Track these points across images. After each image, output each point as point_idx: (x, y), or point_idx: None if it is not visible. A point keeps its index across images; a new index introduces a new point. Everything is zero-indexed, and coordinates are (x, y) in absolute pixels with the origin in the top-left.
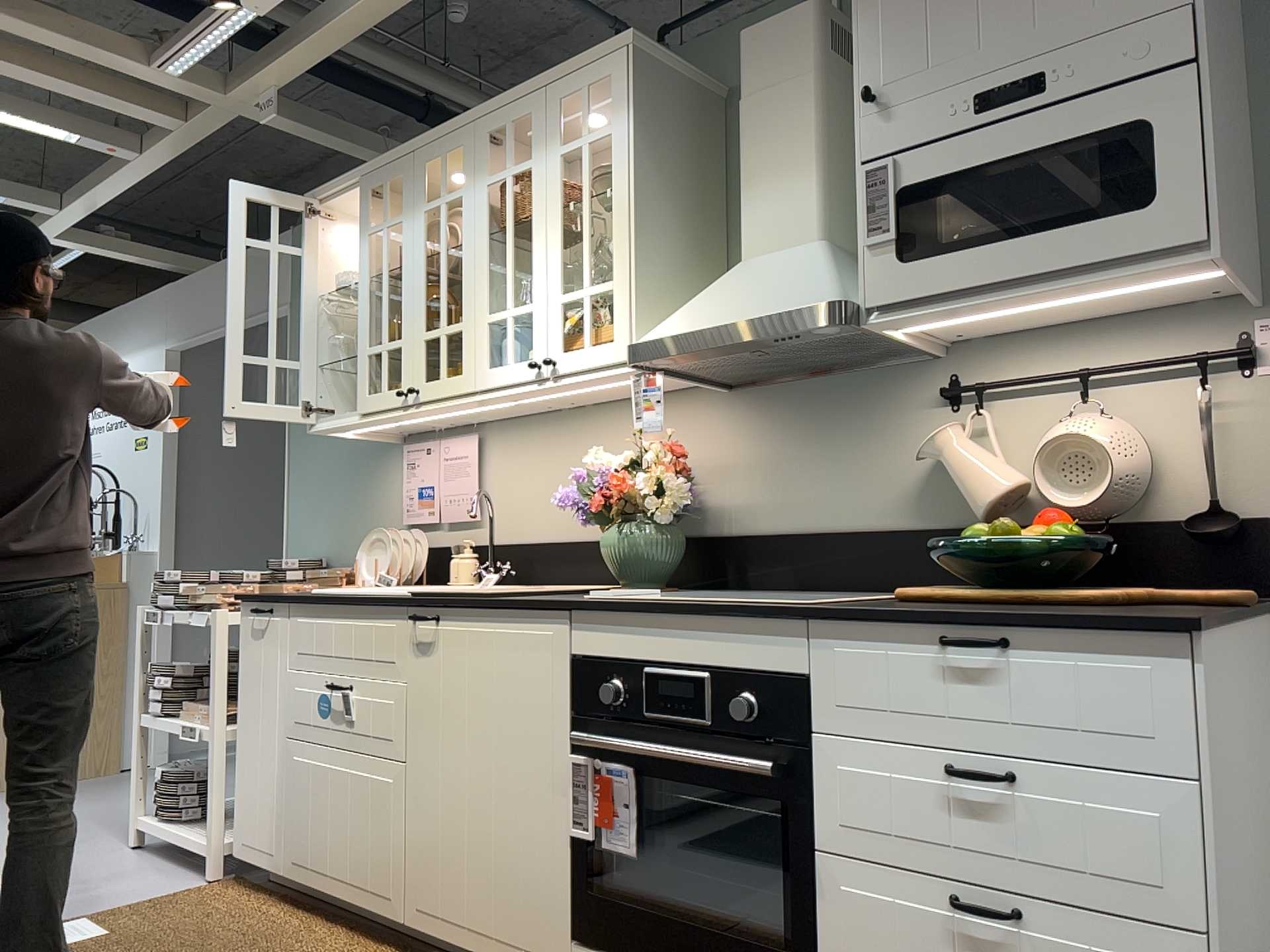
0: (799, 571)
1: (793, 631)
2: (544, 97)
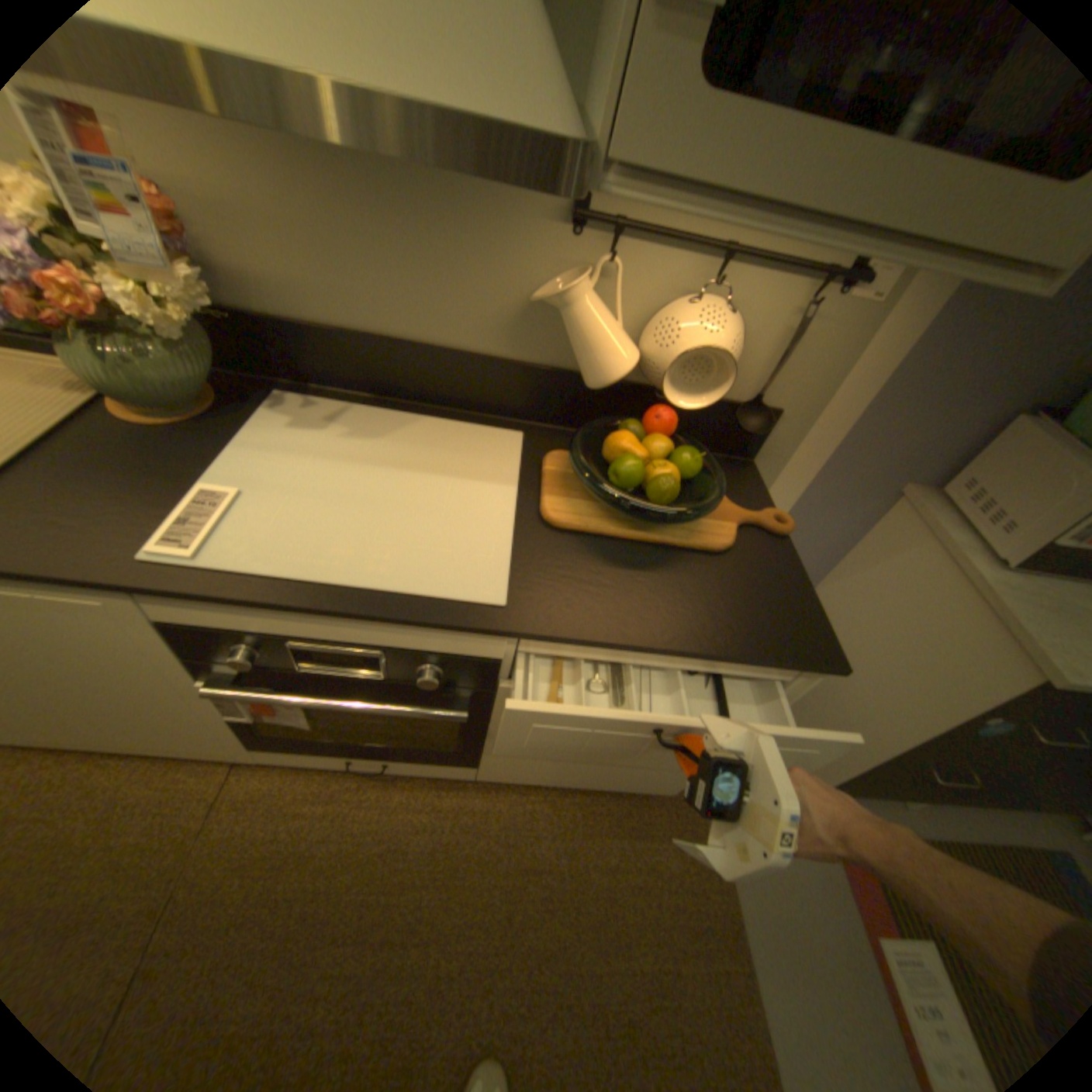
0: (370, 376)
1: (489, 635)
2: None
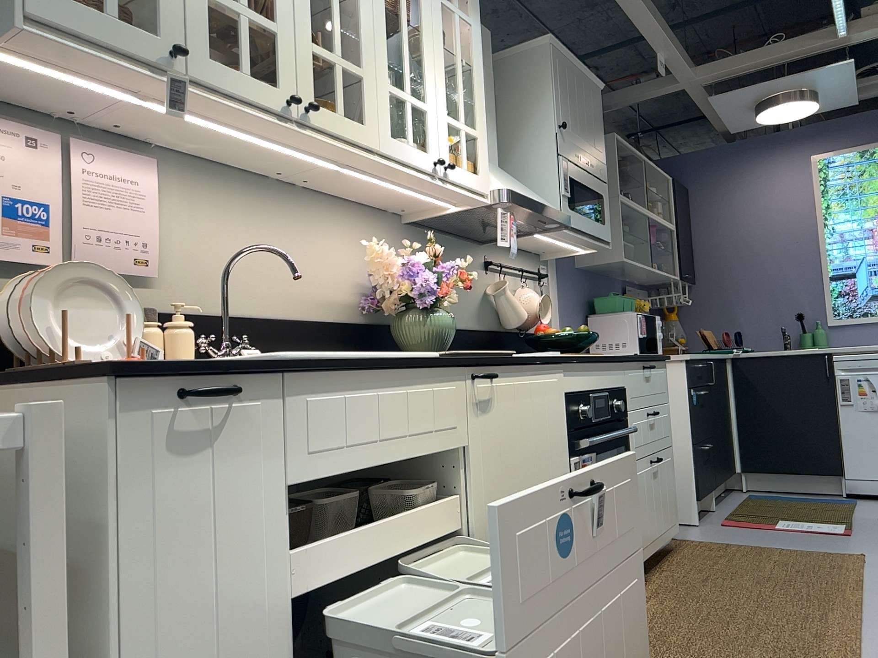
0: None
1: (622, 367)
2: None
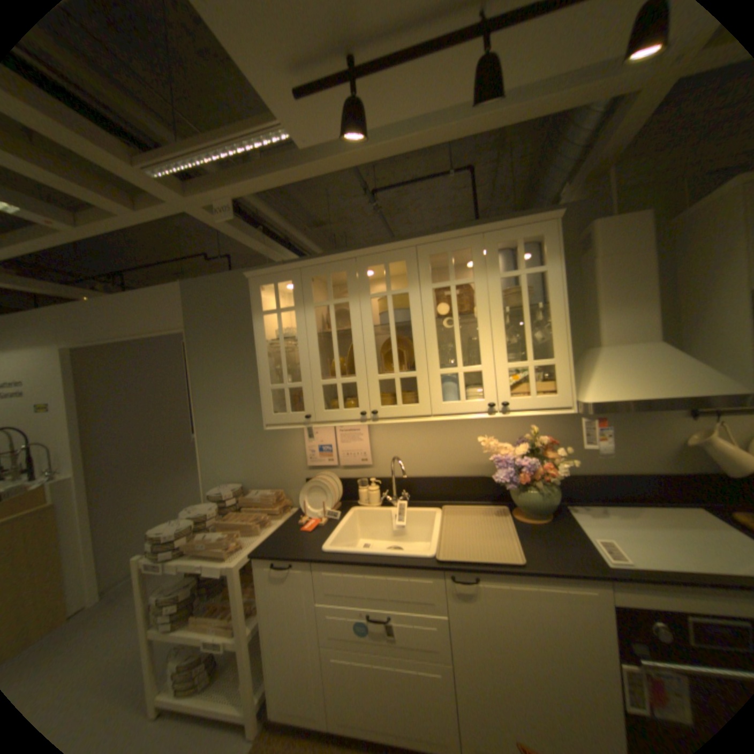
0: (607, 494)
1: None
2: (483, 238)
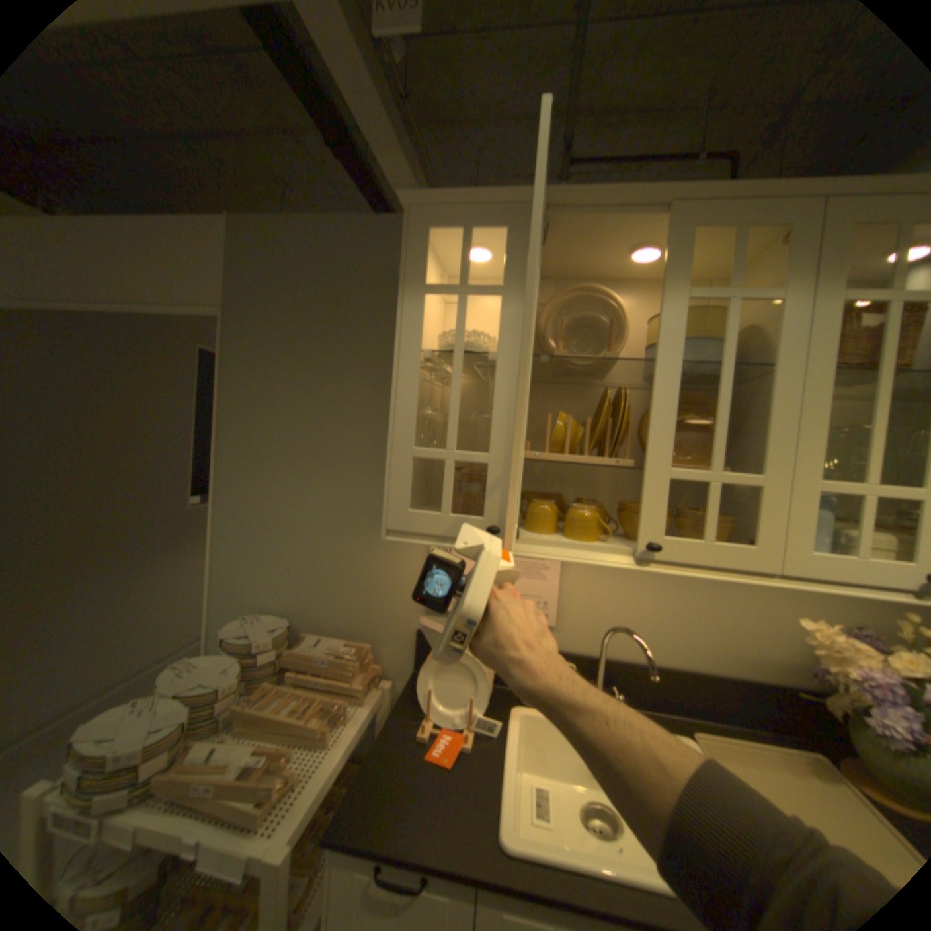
0: None
1: None
2: None
